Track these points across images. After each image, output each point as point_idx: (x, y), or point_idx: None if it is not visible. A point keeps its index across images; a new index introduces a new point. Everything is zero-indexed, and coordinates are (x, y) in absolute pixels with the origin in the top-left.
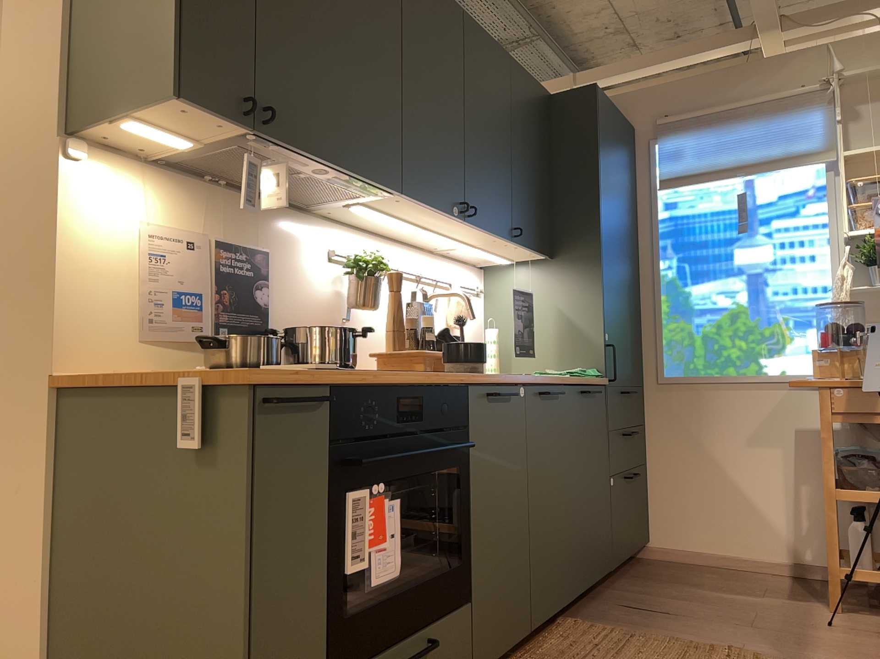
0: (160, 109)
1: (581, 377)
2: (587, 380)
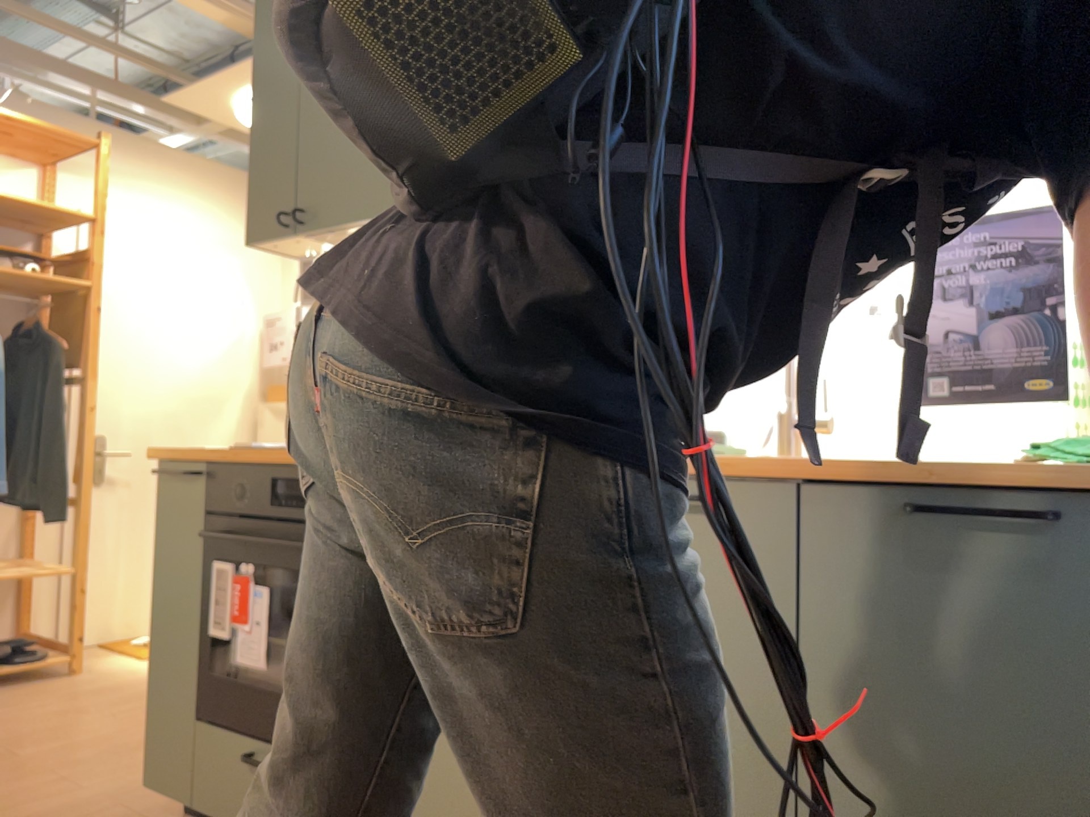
0: (277, 251)
1: (1058, 465)
2: (1003, 473)
